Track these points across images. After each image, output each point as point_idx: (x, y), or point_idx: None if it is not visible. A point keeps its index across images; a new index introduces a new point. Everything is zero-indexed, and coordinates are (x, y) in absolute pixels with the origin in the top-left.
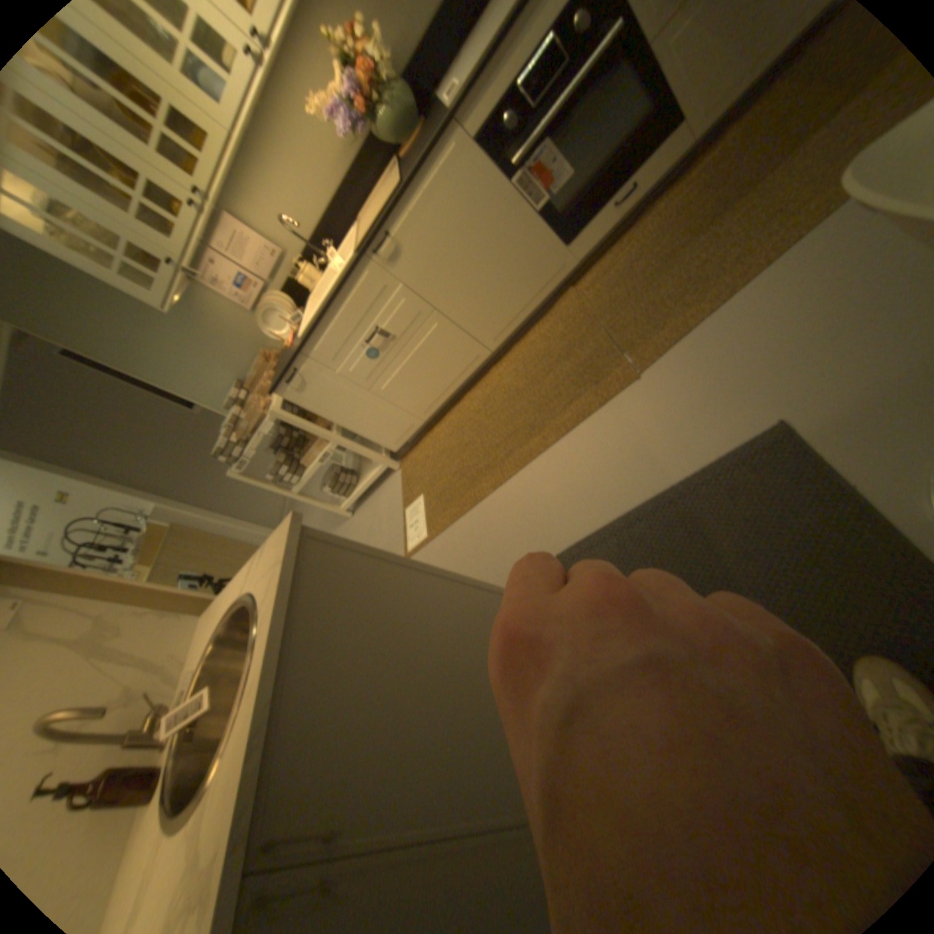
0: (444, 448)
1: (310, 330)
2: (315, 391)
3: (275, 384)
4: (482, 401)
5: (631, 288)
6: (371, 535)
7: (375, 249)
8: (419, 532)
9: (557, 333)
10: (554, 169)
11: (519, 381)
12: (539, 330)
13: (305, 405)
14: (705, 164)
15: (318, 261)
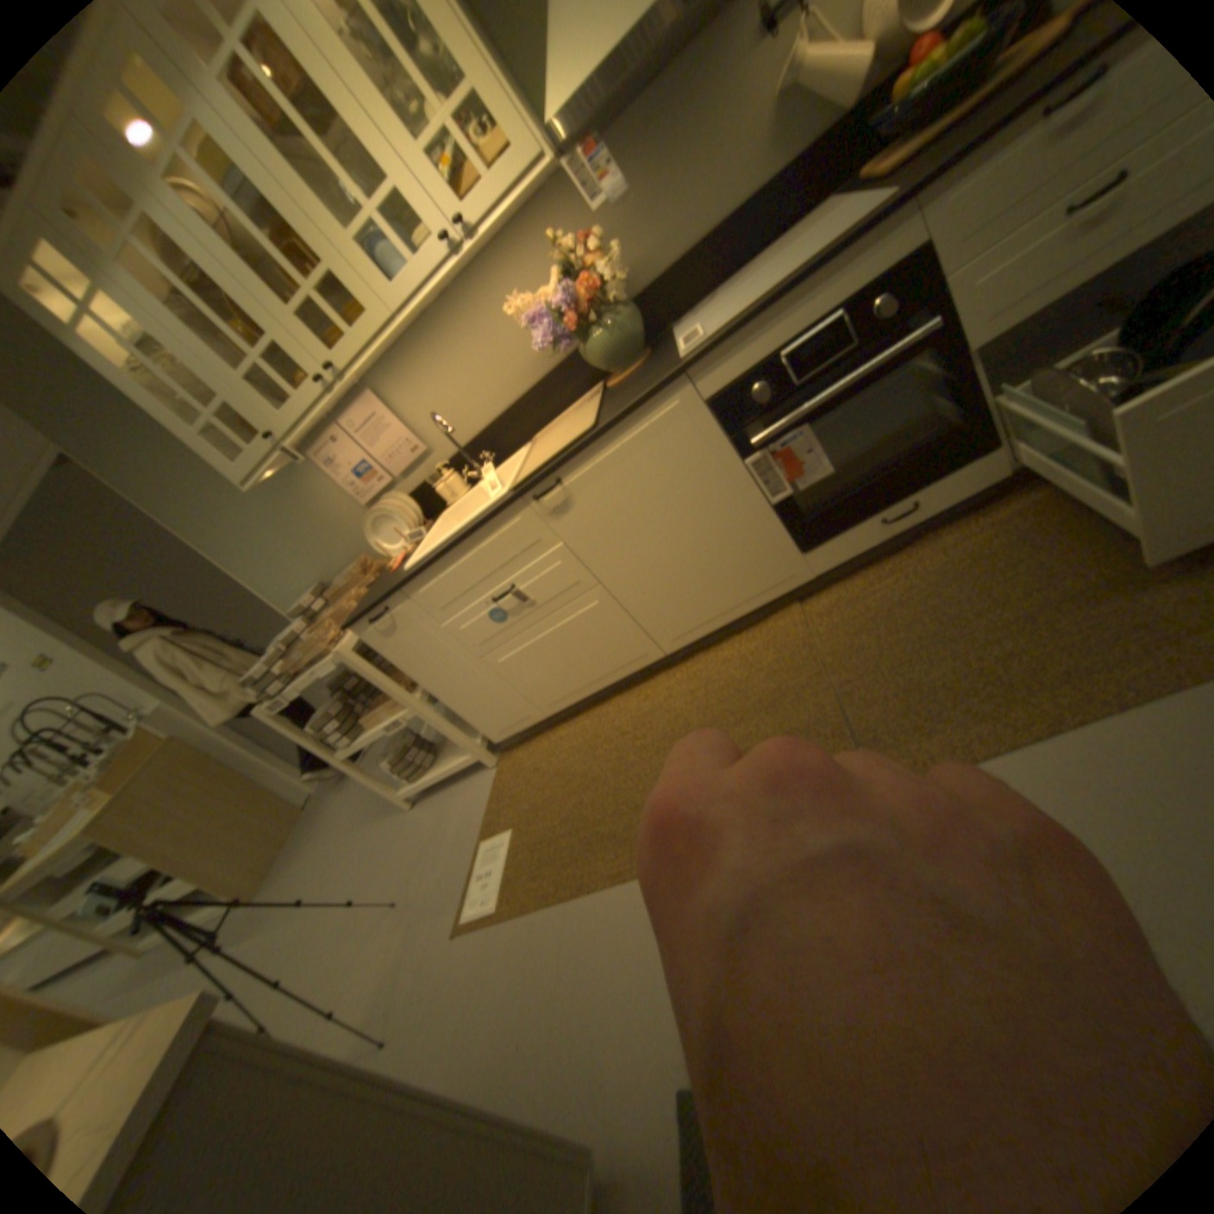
0: (561, 769)
1: (421, 570)
2: (406, 642)
3: (354, 620)
4: (634, 720)
5: (886, 648)
6: (422, 859)
7: (537, 498)
8: (485, 898)
9: (763, 667)
10: (807, 464)
11: (692, 716)
12: (738, 648)
13: (386, 655)
14: (1021, 508)
15: (470, 473)
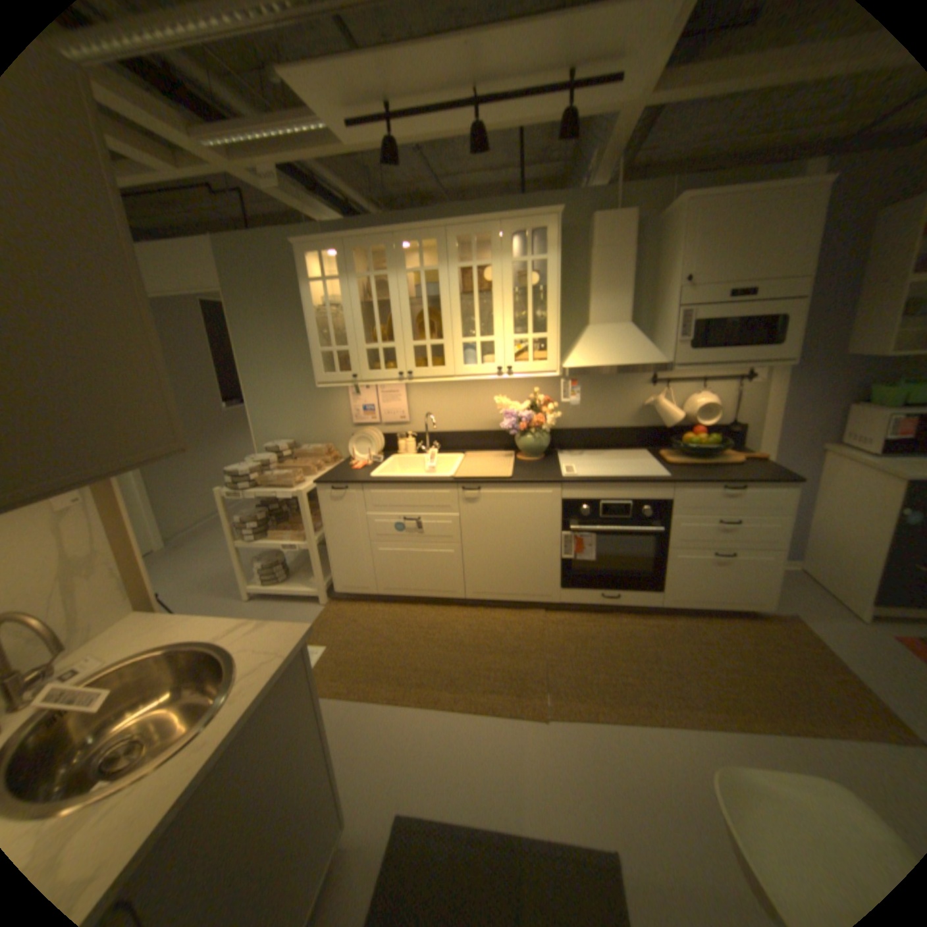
0: (372, 628)
1: (382, 482)
2: (339, 509)
3: (323, 482)
4: (429, 624)
5: (577, 654)
6: None
7: (464, 489)
8: None
9: (514, 633)
10: (585, 550)
11: (465, 638)
12: (503, 616)
13: (321, 508)
14: (658, 624)
15: (419, 445)
